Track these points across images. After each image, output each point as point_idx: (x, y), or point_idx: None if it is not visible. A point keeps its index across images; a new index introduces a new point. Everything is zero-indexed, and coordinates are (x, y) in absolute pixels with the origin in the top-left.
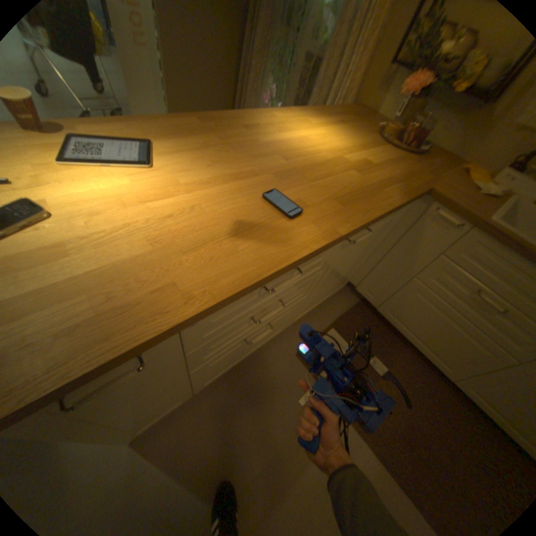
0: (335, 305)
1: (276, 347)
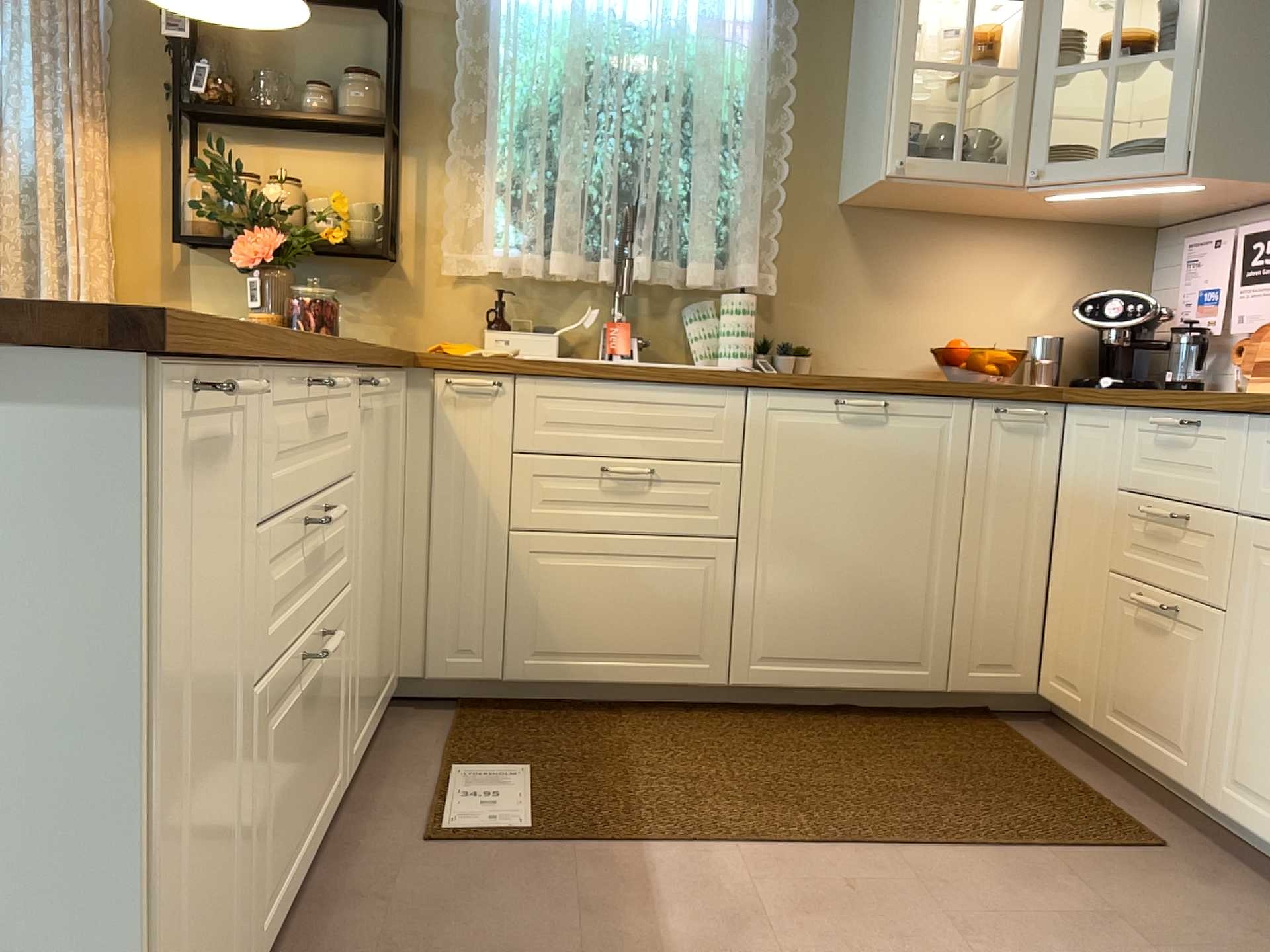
0: (410, 741)
1: (353, 864)
